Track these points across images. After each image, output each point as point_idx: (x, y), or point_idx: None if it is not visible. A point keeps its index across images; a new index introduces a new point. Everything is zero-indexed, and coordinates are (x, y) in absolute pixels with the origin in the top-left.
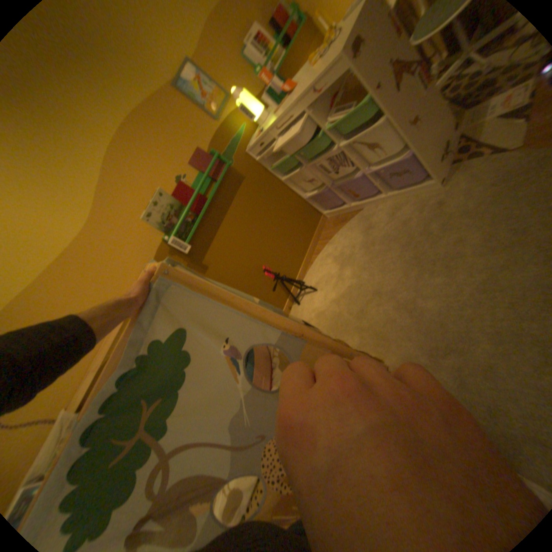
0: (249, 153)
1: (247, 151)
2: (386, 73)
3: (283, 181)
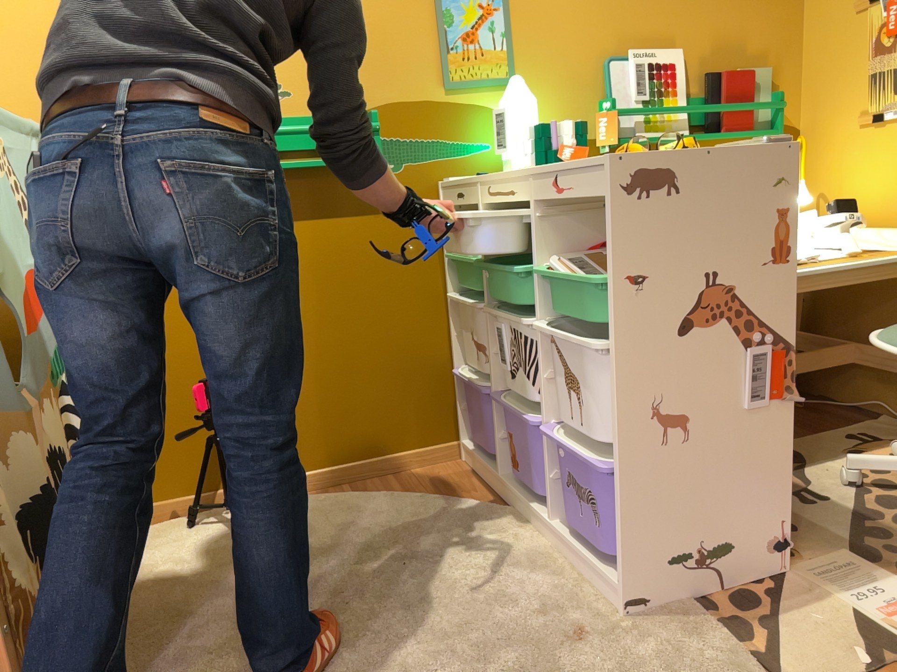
0: (438, 191)
1: (438, 183)
2: (669, 282)
3: (447, 299)
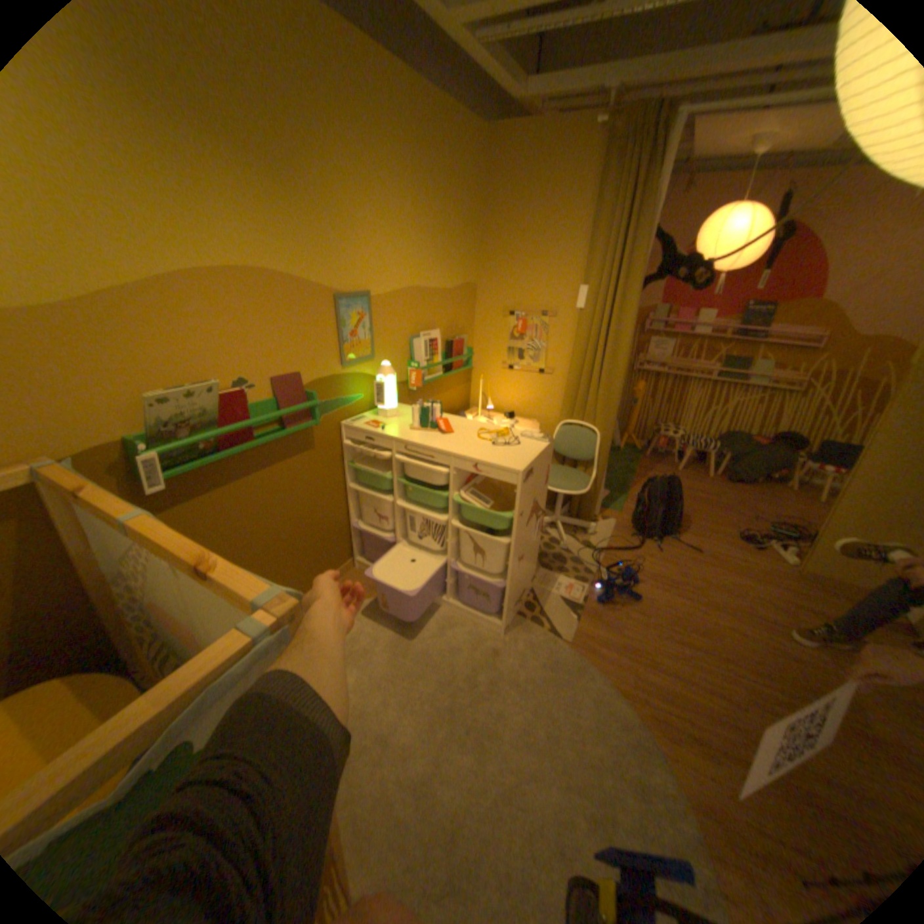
0: (340, 428)
1: (341, 424)
2: (527, 508)
3: (345, 488)
